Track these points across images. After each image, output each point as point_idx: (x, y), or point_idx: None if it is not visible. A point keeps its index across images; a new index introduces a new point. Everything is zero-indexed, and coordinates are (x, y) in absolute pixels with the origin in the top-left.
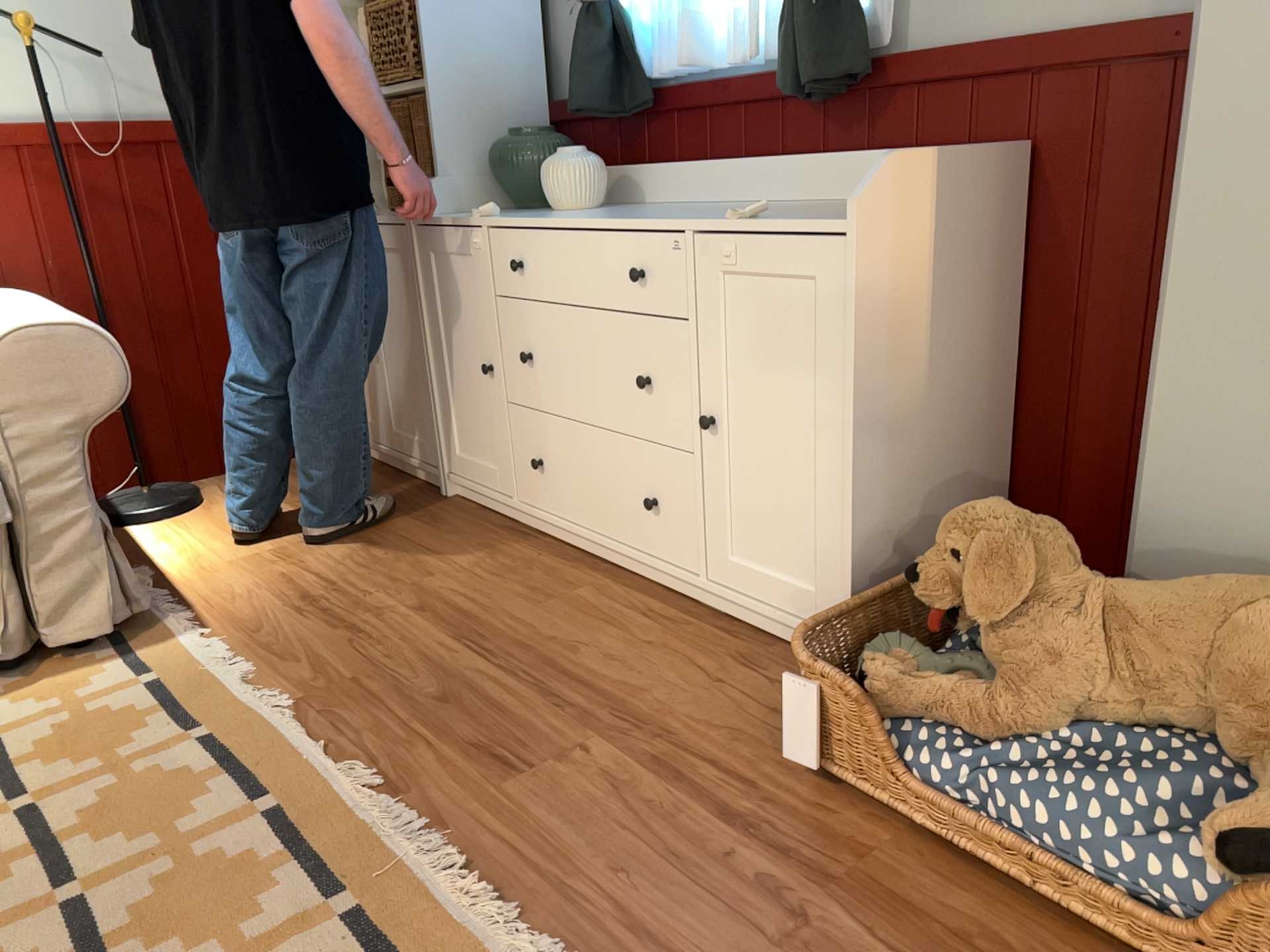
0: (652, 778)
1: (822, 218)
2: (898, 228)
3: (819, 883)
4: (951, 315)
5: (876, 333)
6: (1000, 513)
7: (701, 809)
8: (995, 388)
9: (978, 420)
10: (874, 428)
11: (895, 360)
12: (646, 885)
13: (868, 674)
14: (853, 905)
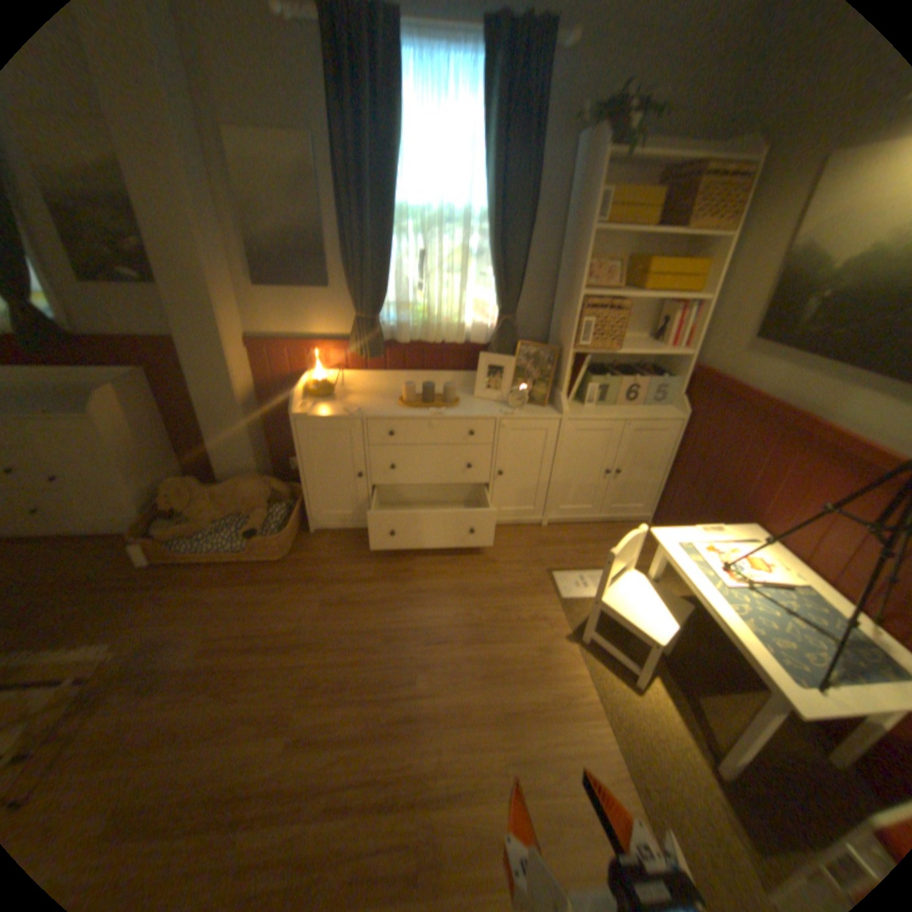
0: (89, 598)
1: (75, 413)
2: (107, 412)
3: (159, 592)
4: (136, 427)
5: (112, 444)
6: (173, 484)
7: (112, 596)
8: (160, 439)
9: (159, 450)
10: (124, 470)
11: (122, 448)
12: (105, 622)
13: (152, 537)
14: (170, 592)
